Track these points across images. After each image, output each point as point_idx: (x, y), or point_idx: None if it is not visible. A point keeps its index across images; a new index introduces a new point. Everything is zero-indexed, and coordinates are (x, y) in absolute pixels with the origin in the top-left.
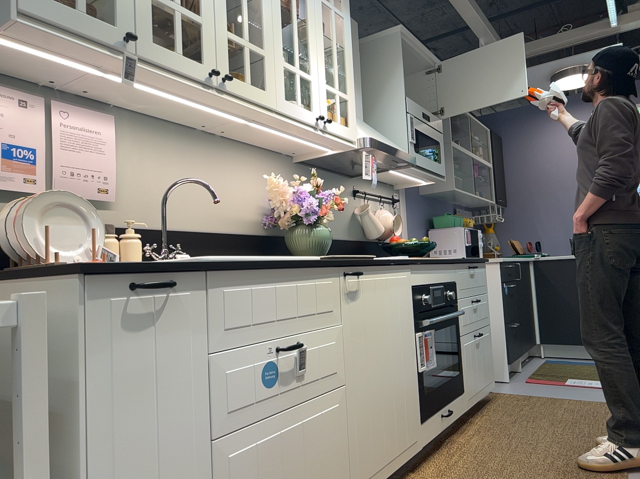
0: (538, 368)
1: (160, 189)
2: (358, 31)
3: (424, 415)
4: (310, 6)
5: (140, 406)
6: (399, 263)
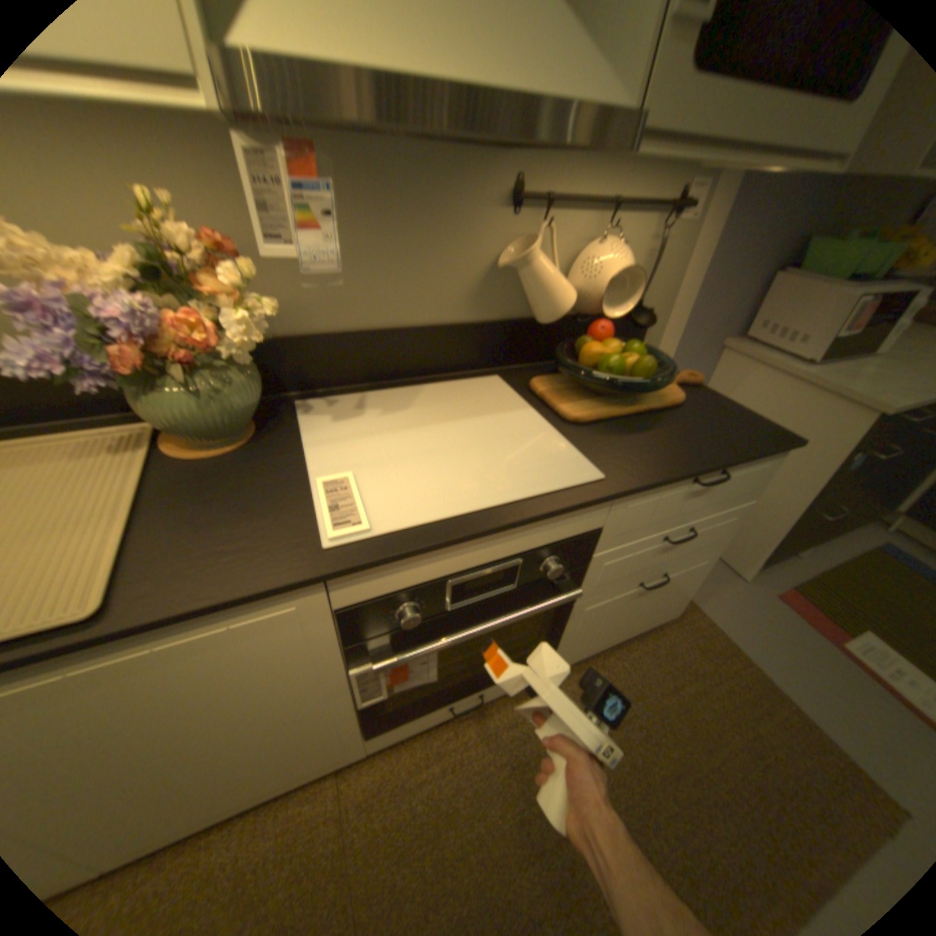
0: (844, 563)
1: None
2: None
3: (376, 732)
4: None
5: None
6: (223, 609)
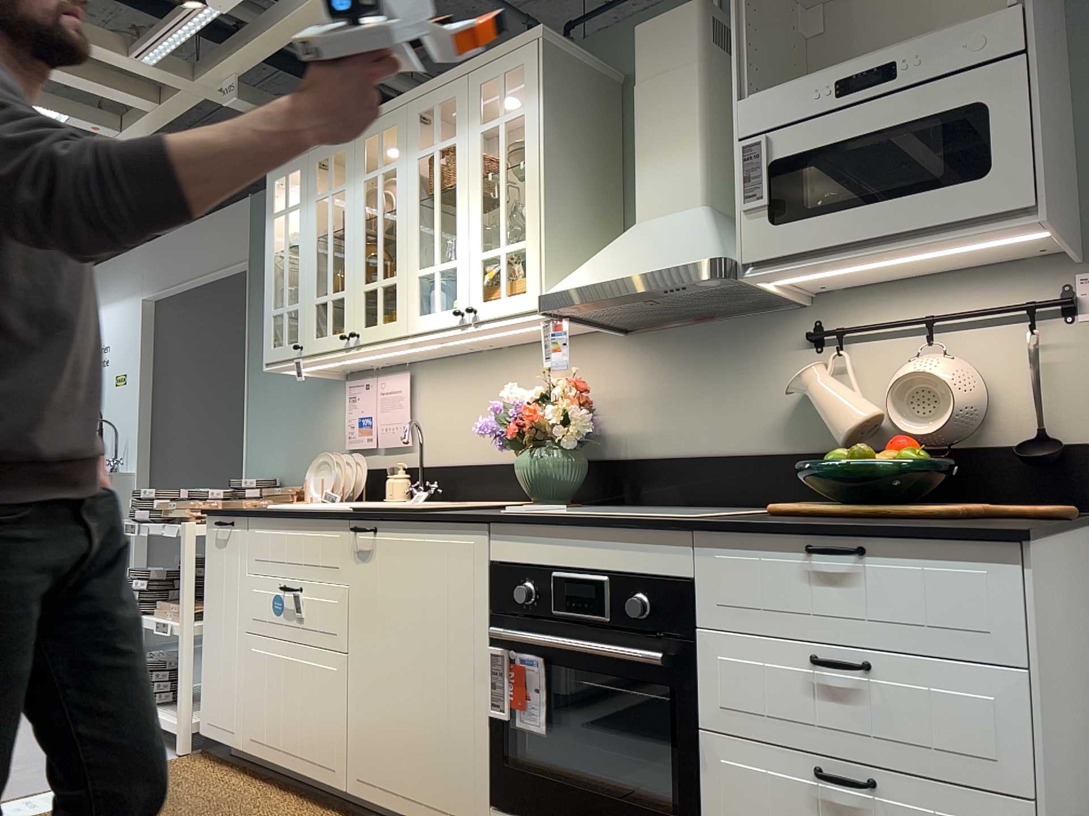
0: None
1: (447, 426)
2: (690, 22)
3: (500, 799)
4: (460, 161)
5: (220, 590)
6: (447, 521)
